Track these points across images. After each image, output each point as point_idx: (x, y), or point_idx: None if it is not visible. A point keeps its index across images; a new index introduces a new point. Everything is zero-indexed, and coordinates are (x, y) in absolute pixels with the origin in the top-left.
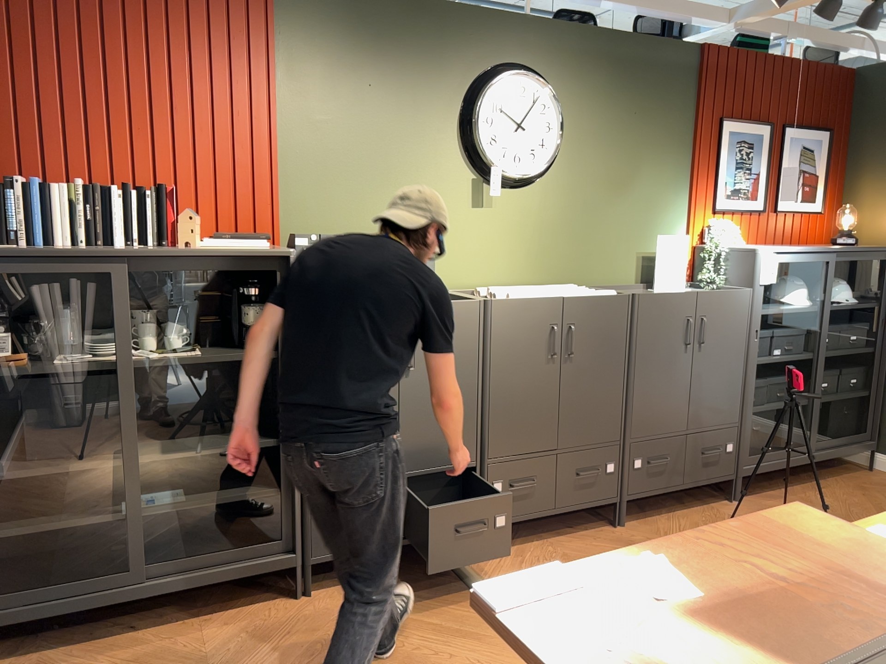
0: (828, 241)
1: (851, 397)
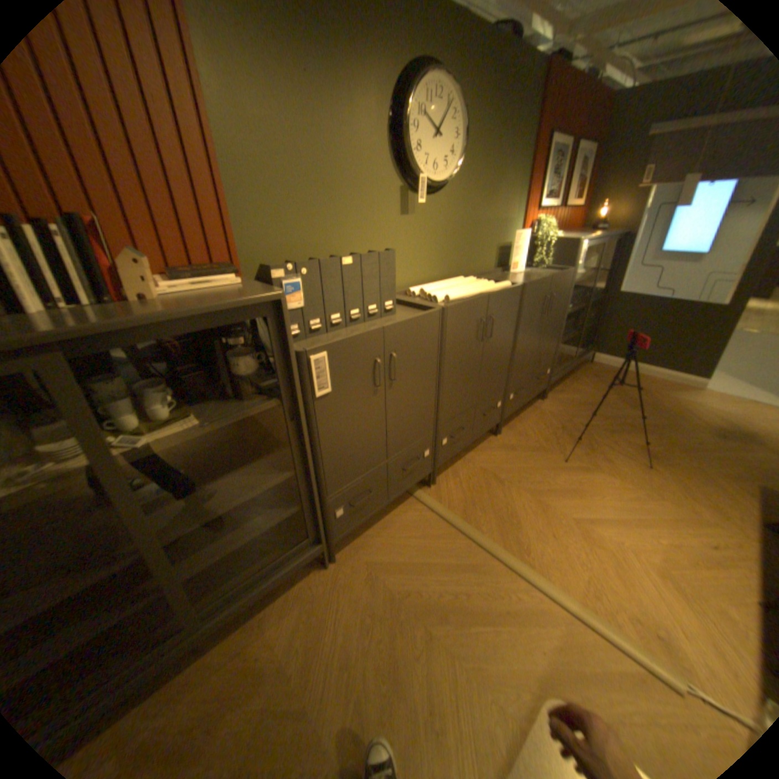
0: (582, 226)
1: (591, 325)
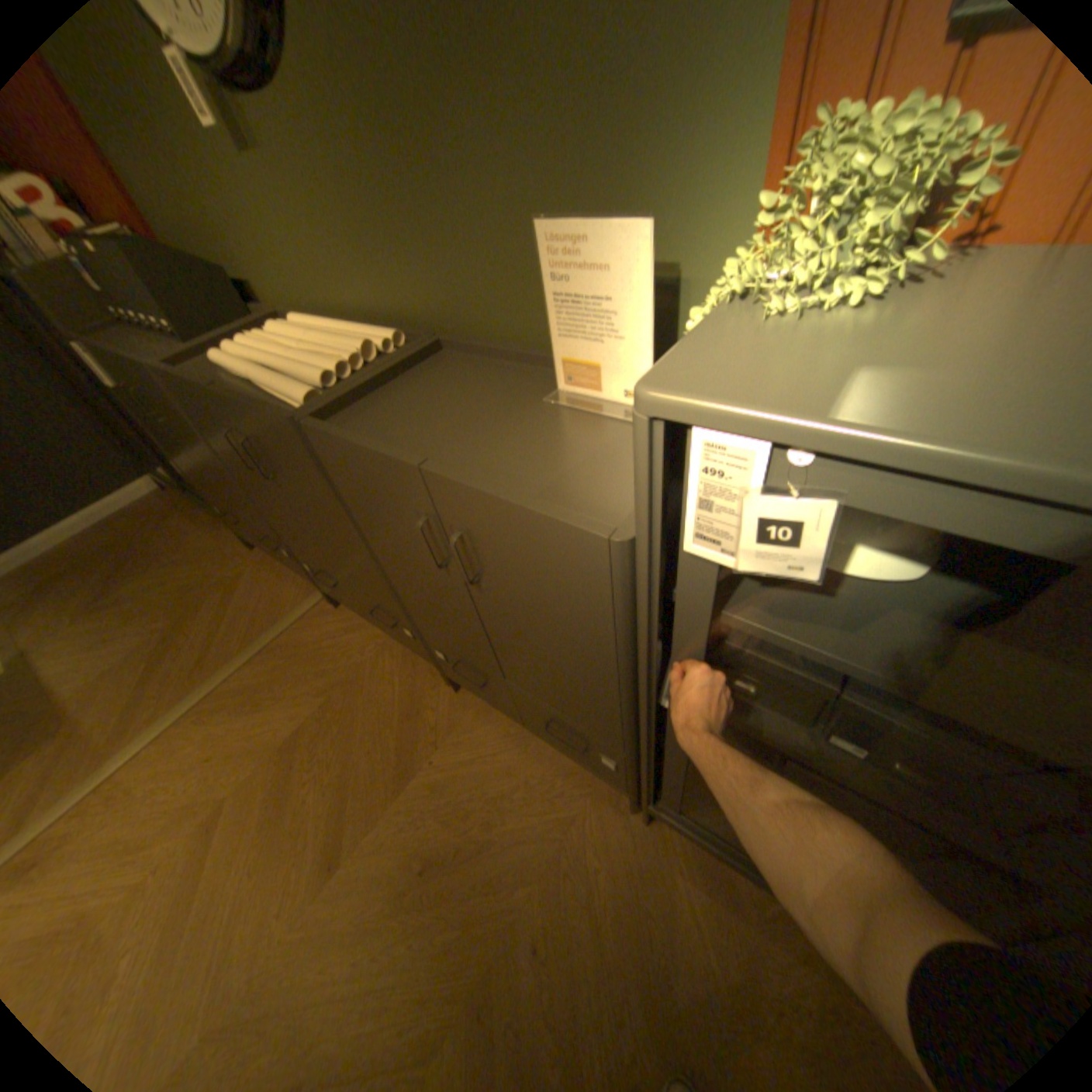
0: None
1: None
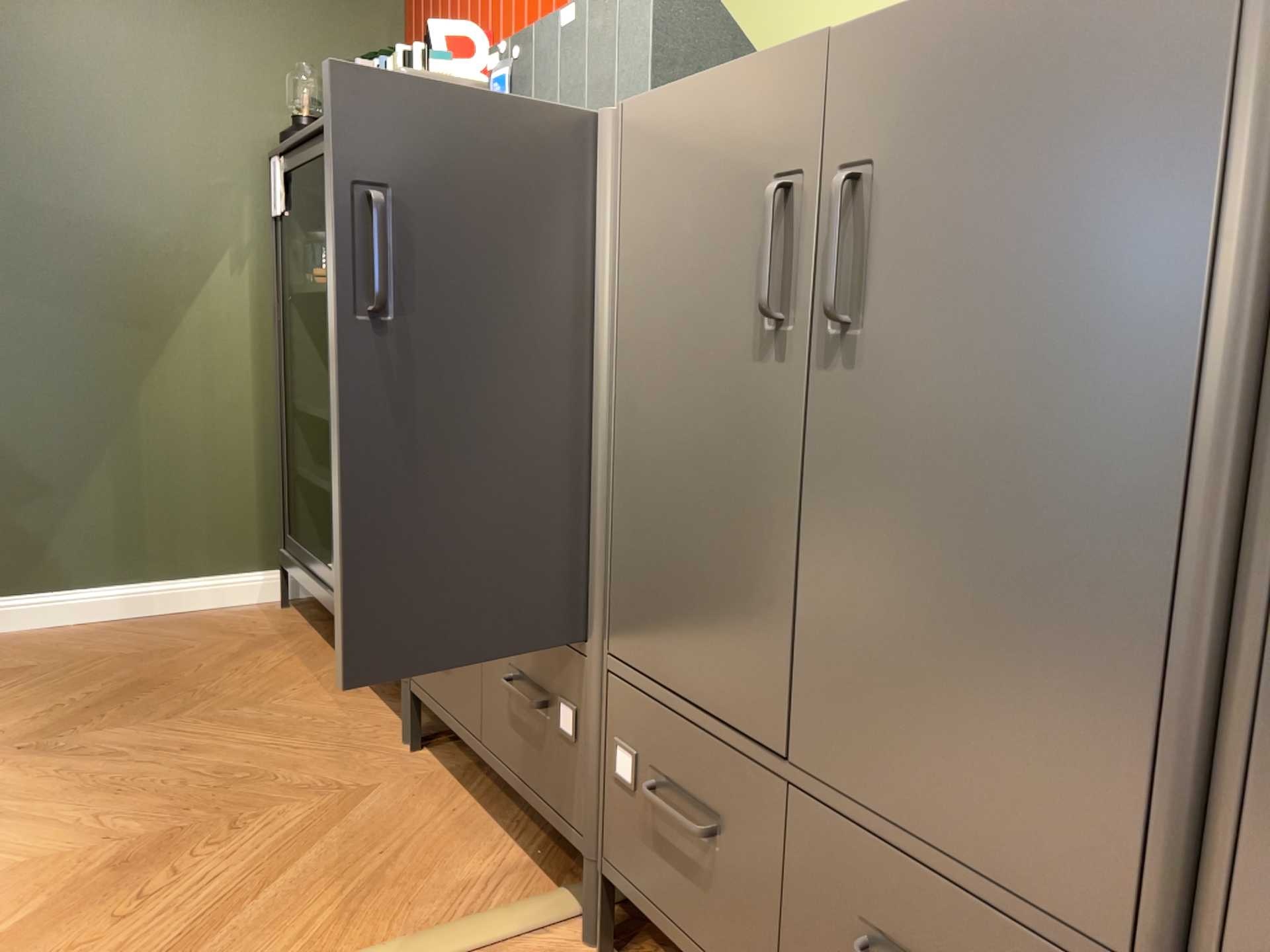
0: None
1: None
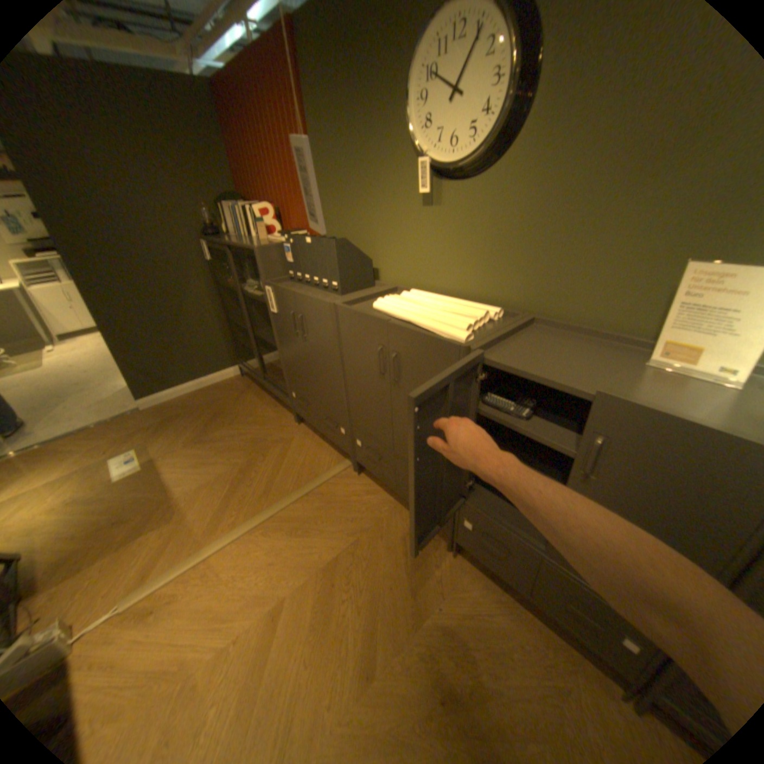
0: None
1: None
